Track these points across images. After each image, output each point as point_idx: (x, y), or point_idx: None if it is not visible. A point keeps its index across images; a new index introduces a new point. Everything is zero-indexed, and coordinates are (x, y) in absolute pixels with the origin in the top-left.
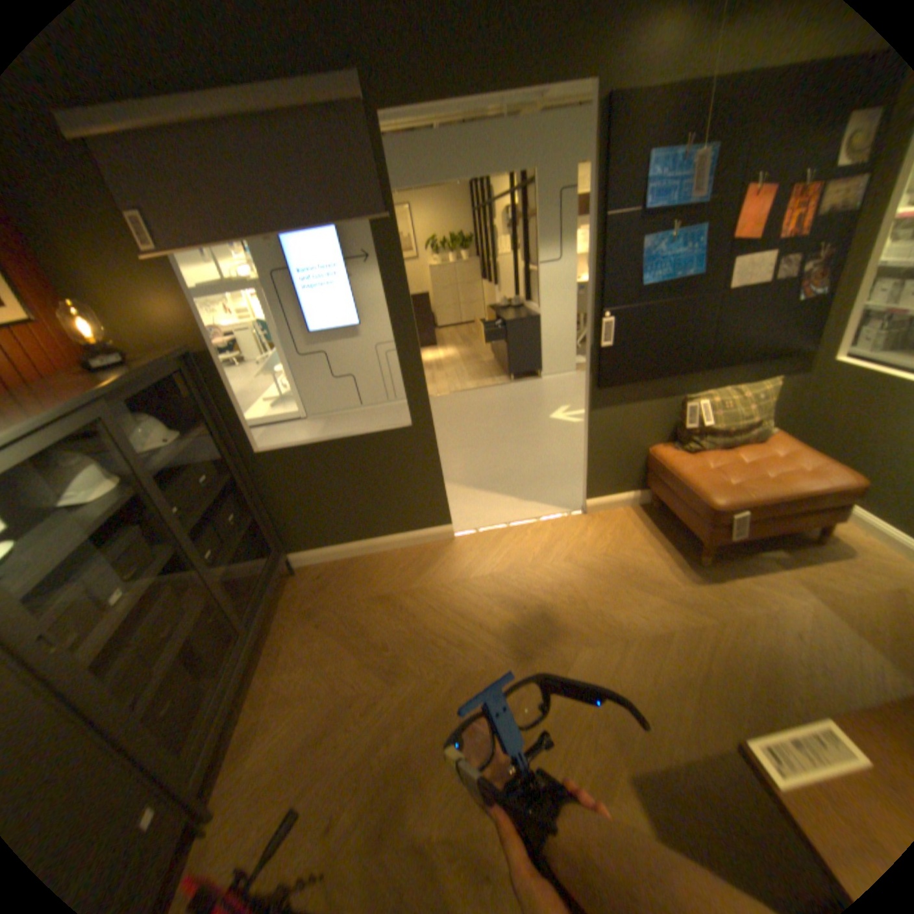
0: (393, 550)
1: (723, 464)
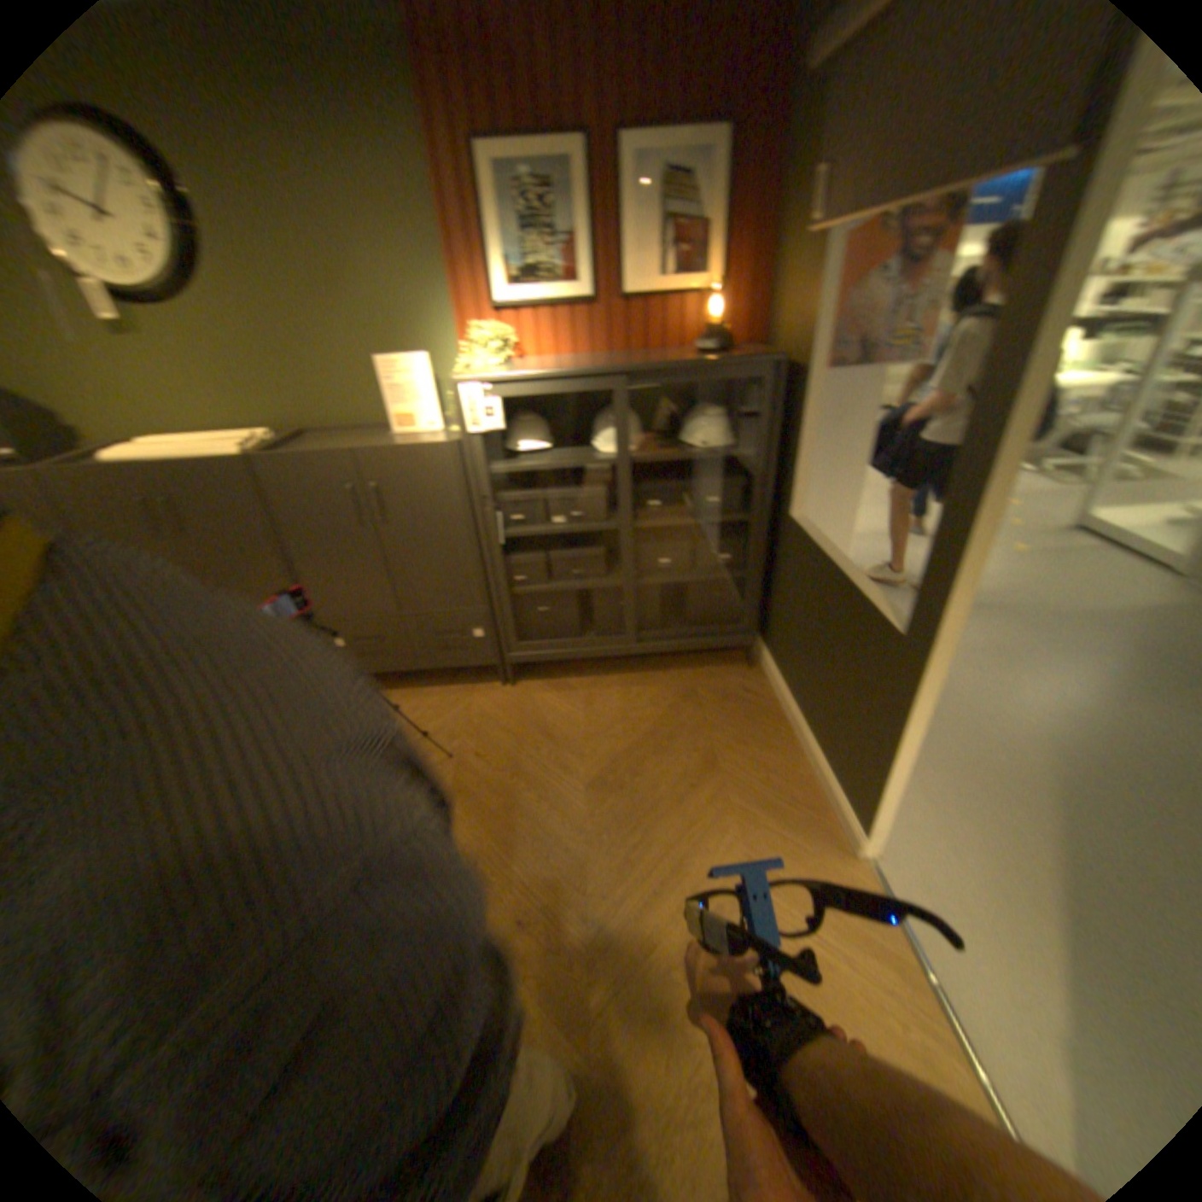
0: (807, 767)
1: None
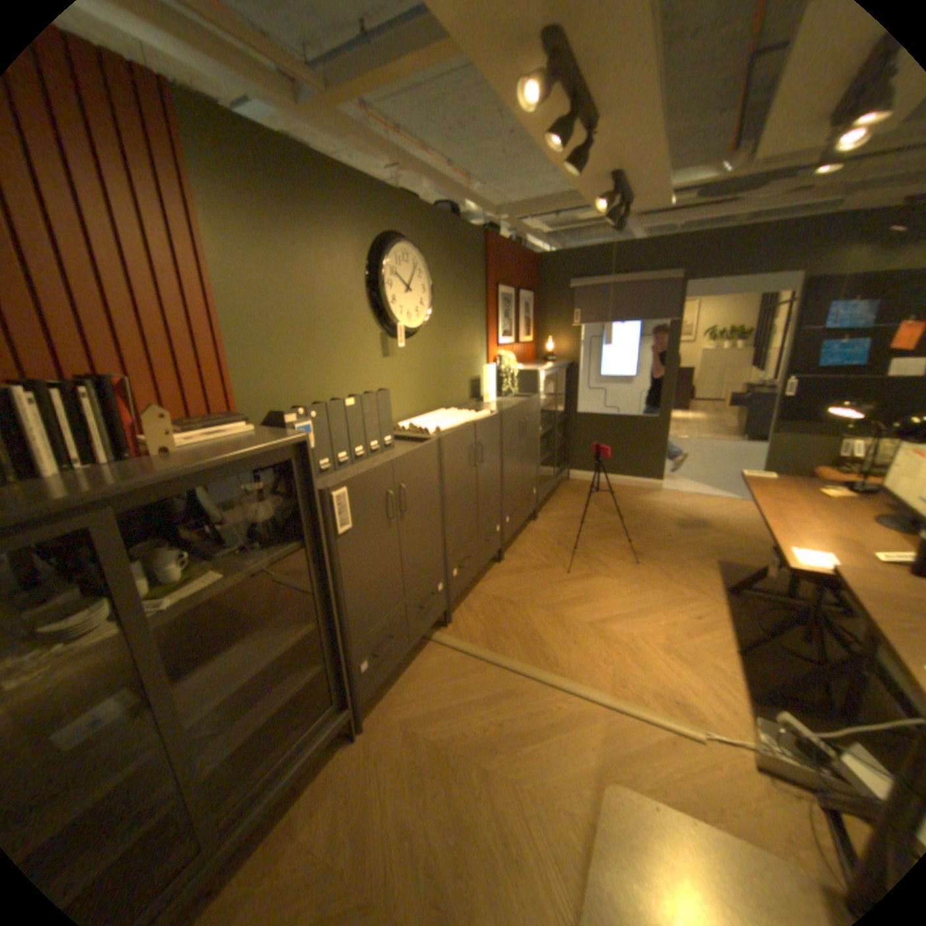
0: (625, 486)
1: None
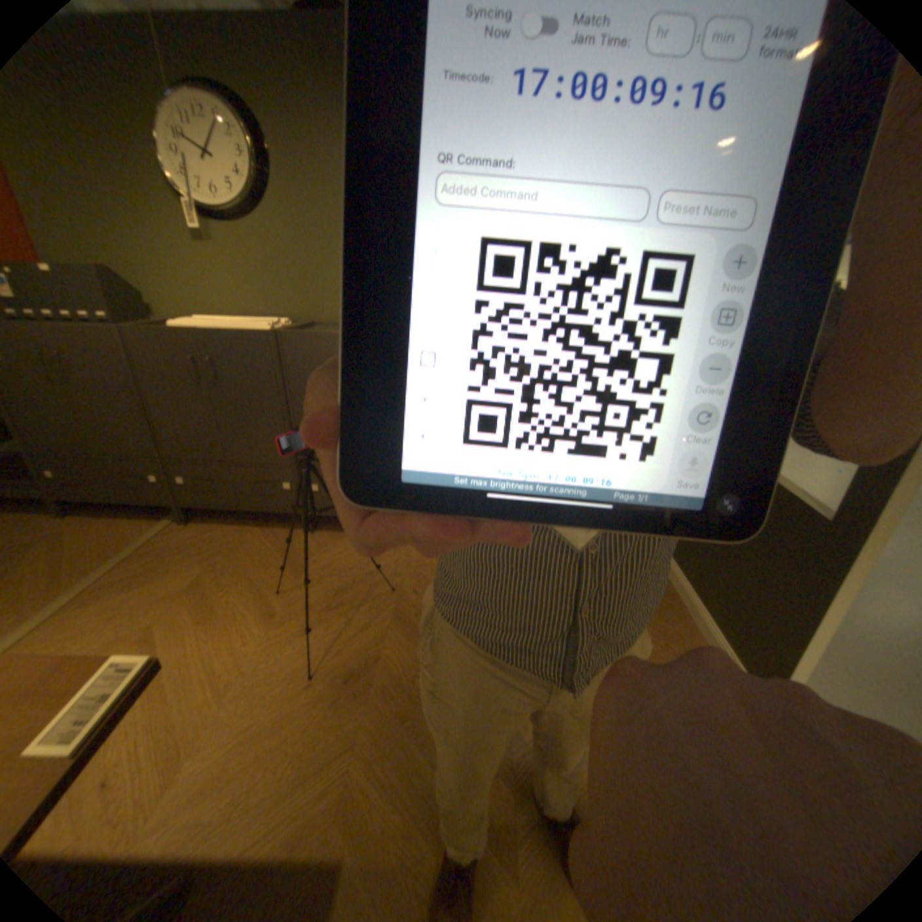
0: (703, 639)
1: None
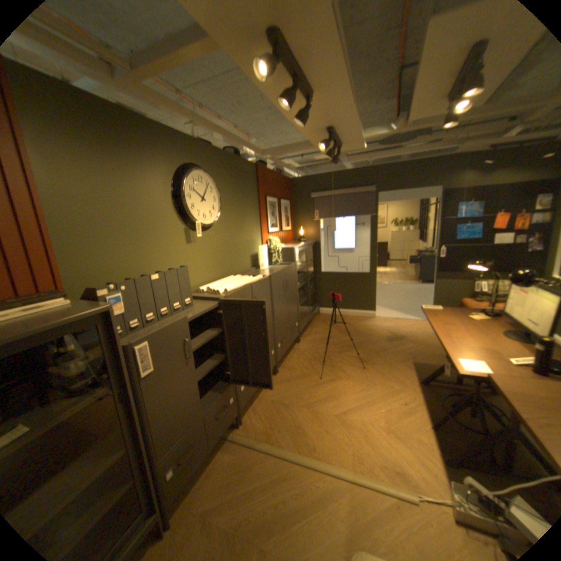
0: (353, 316)
1: (488, 306)
